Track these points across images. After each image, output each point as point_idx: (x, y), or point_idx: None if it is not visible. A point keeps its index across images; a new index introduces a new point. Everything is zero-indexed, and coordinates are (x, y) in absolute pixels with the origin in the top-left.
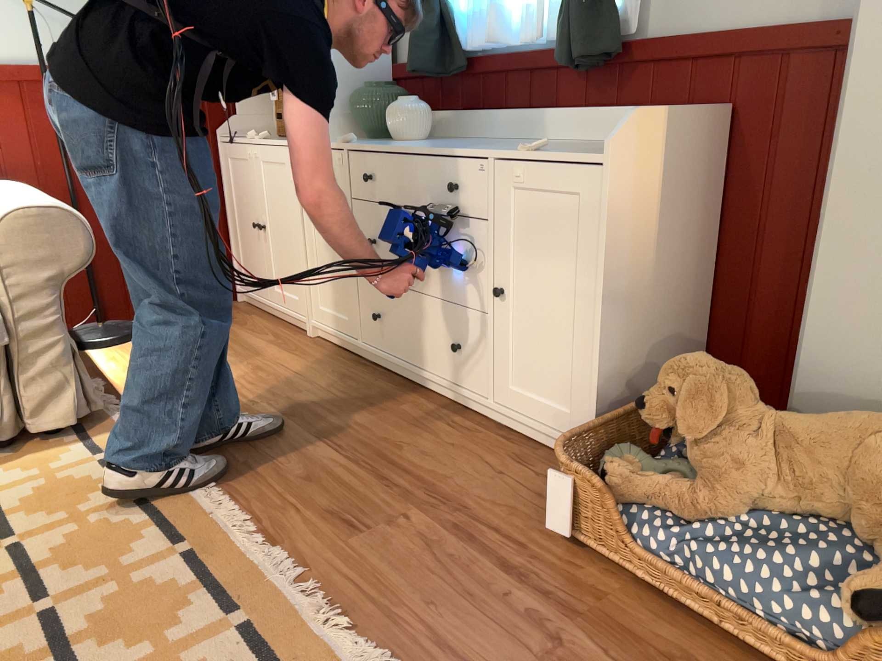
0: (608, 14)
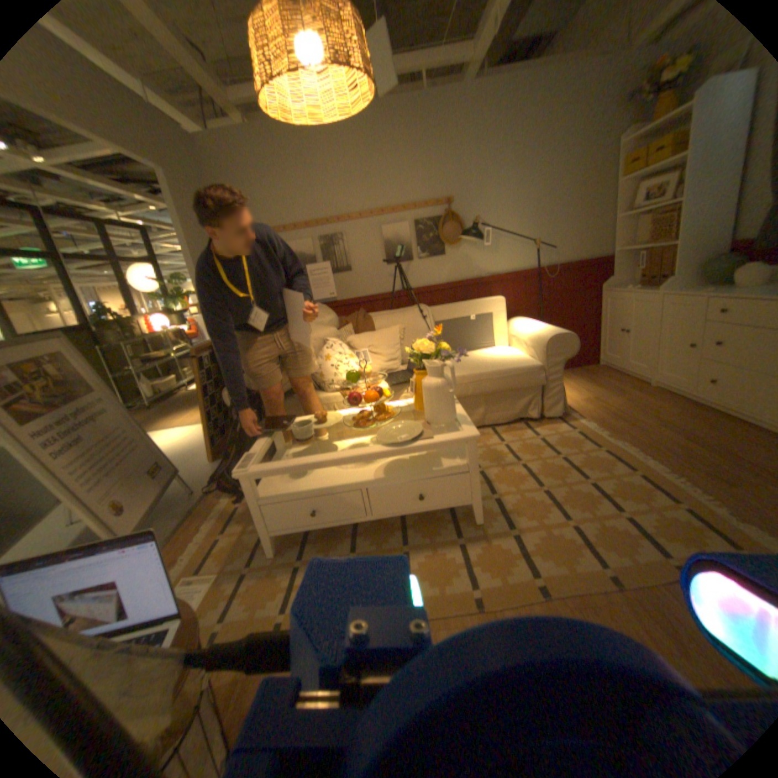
0: None
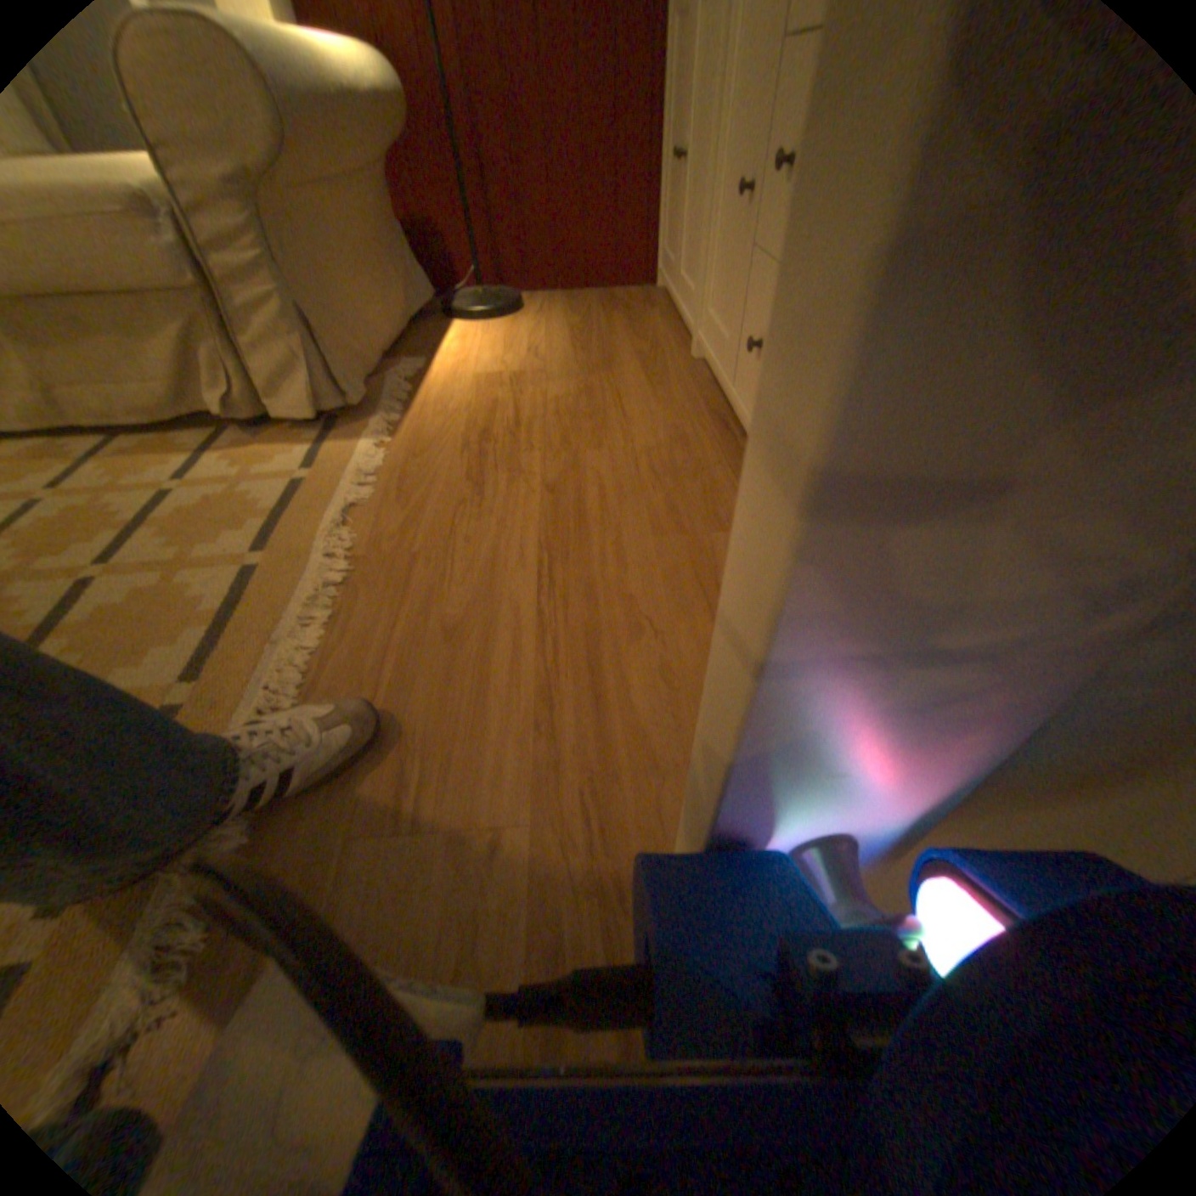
0: None
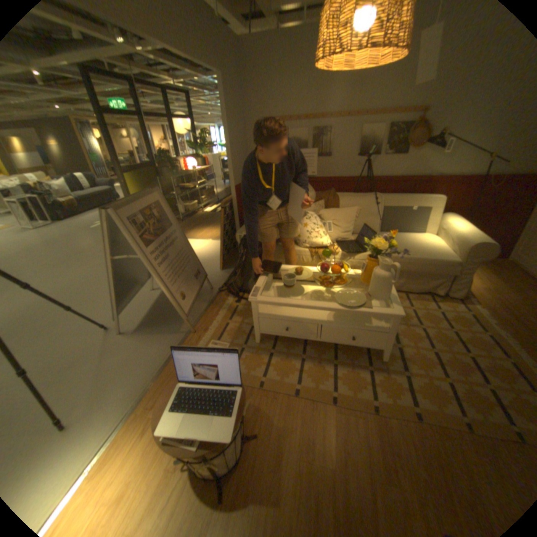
0: None
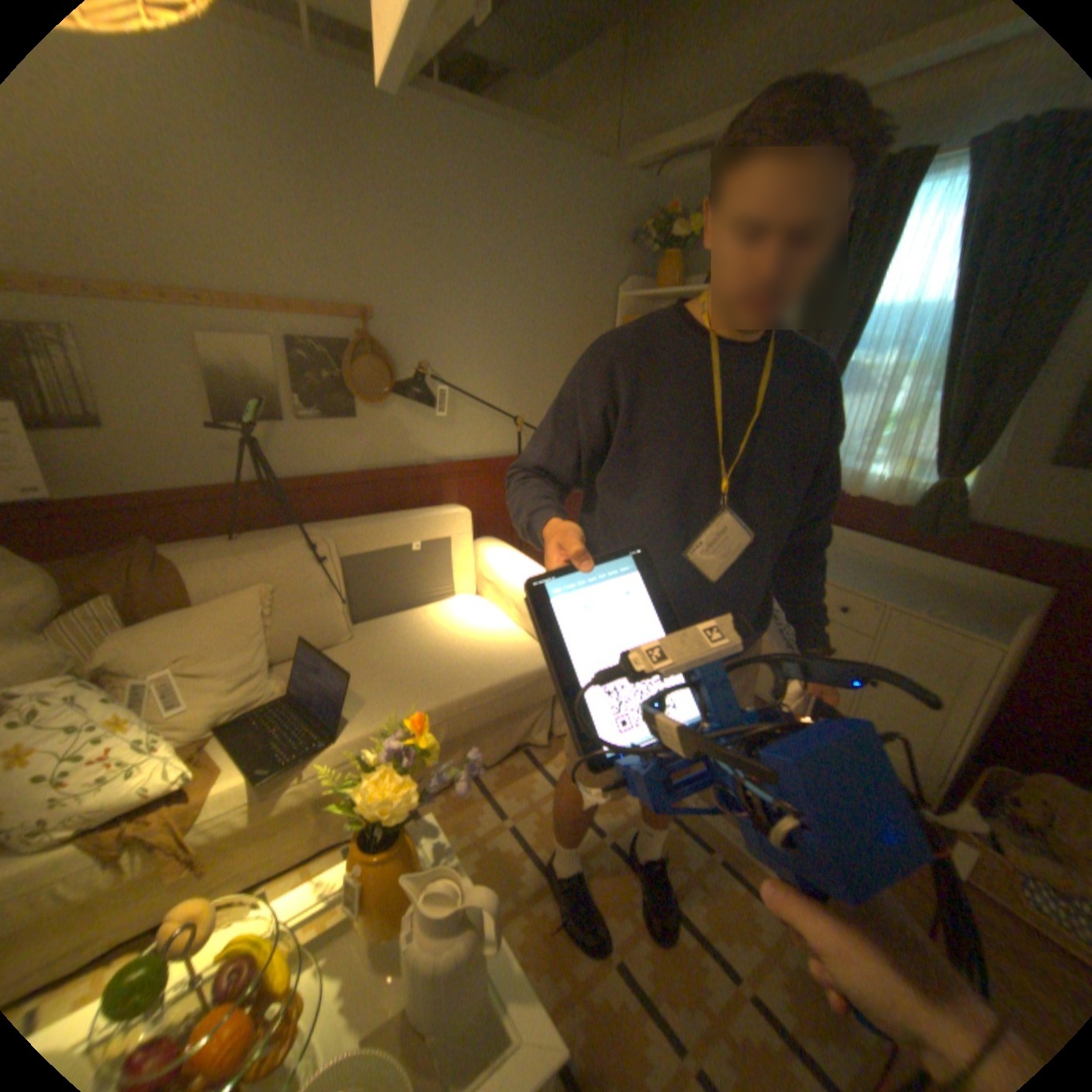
0: (965, 507)
